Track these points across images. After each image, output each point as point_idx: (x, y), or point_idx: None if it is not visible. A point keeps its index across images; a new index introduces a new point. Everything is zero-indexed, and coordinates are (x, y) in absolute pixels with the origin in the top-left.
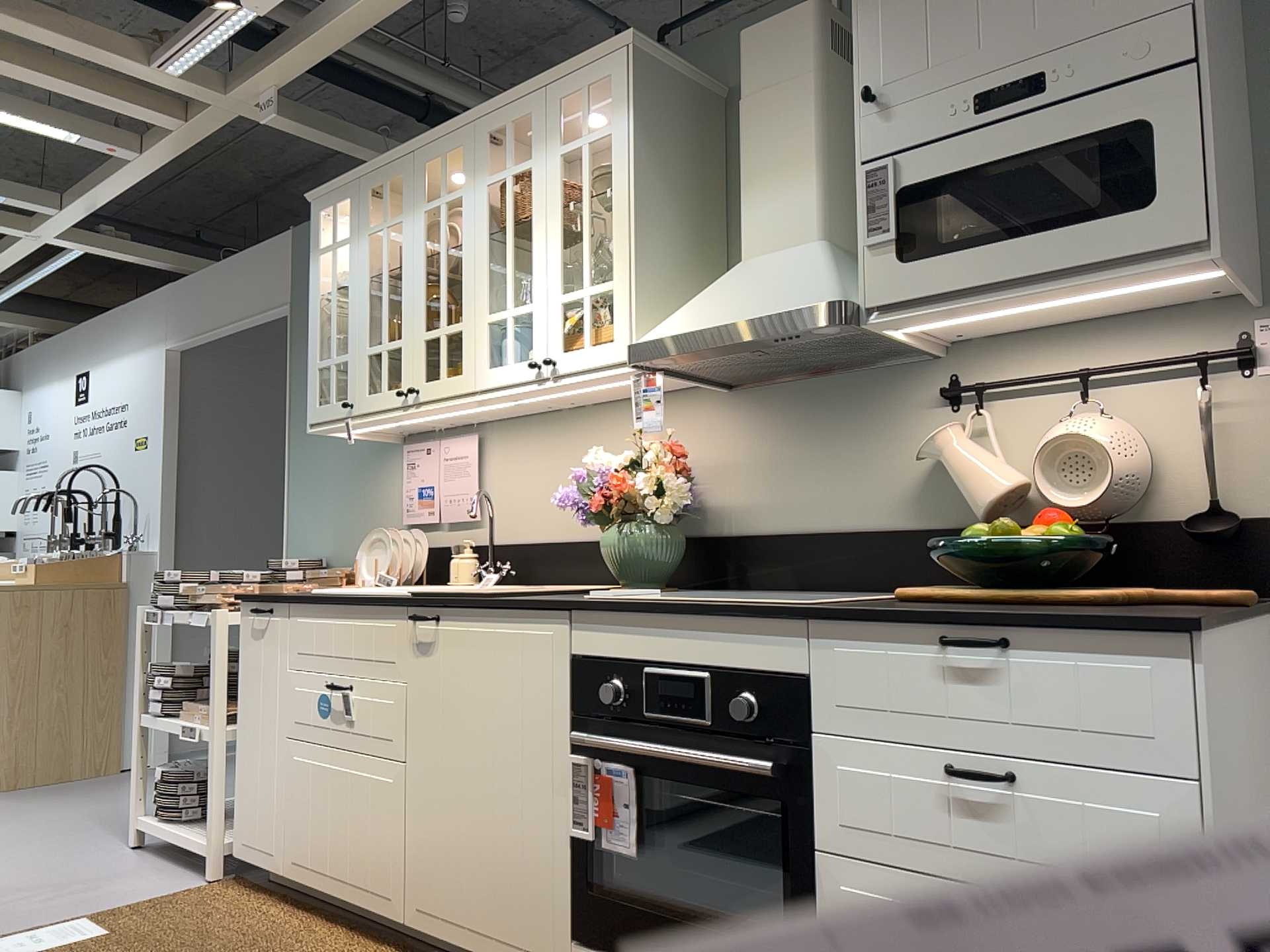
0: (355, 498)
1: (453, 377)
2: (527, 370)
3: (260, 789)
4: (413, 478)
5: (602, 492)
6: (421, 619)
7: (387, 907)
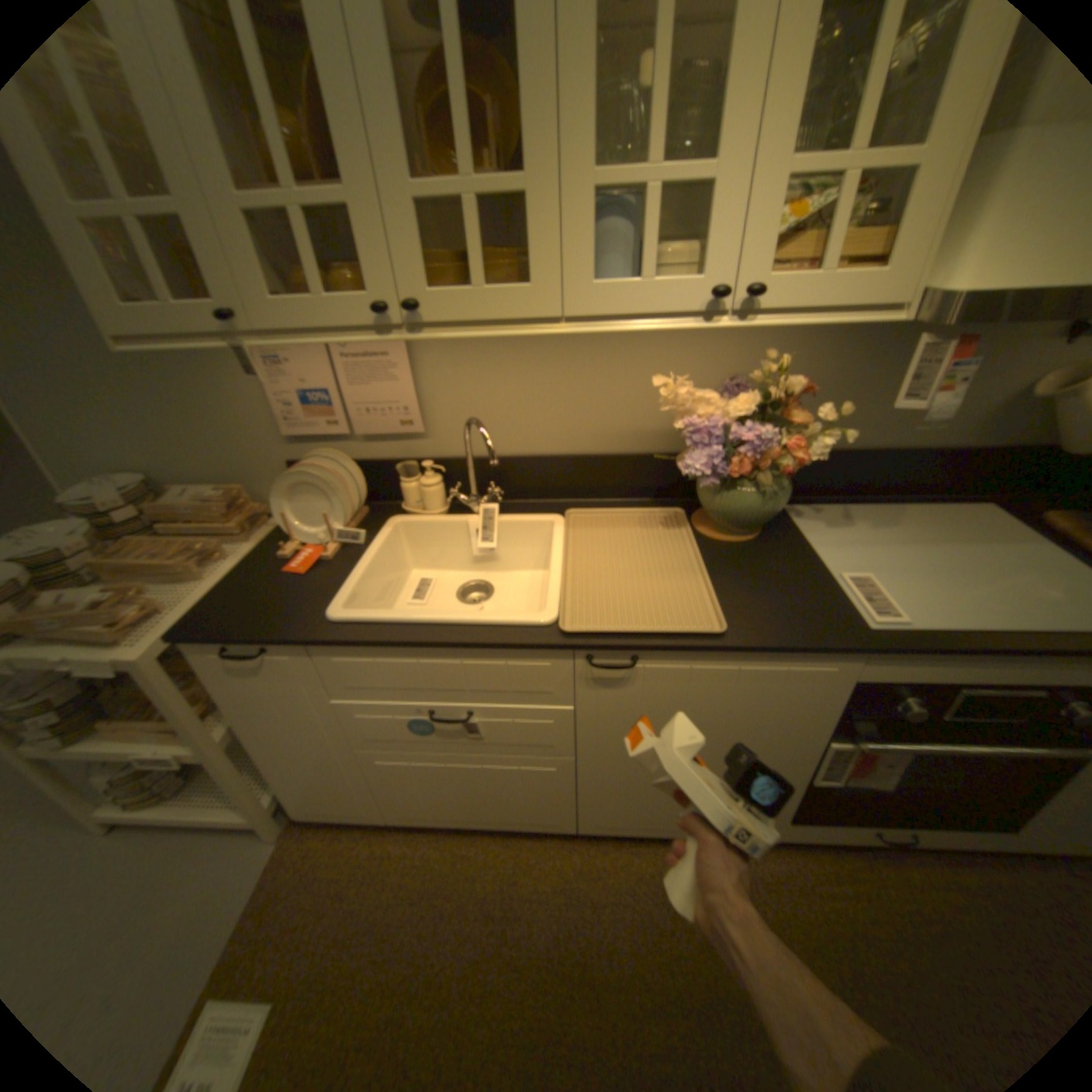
0: (156, 397)
1: (508, 286)
2: (691, 294)
3: (318, 785)
4: (282, 378)
5: (755, 457)
6: (622, 667)
7: (553, 829)
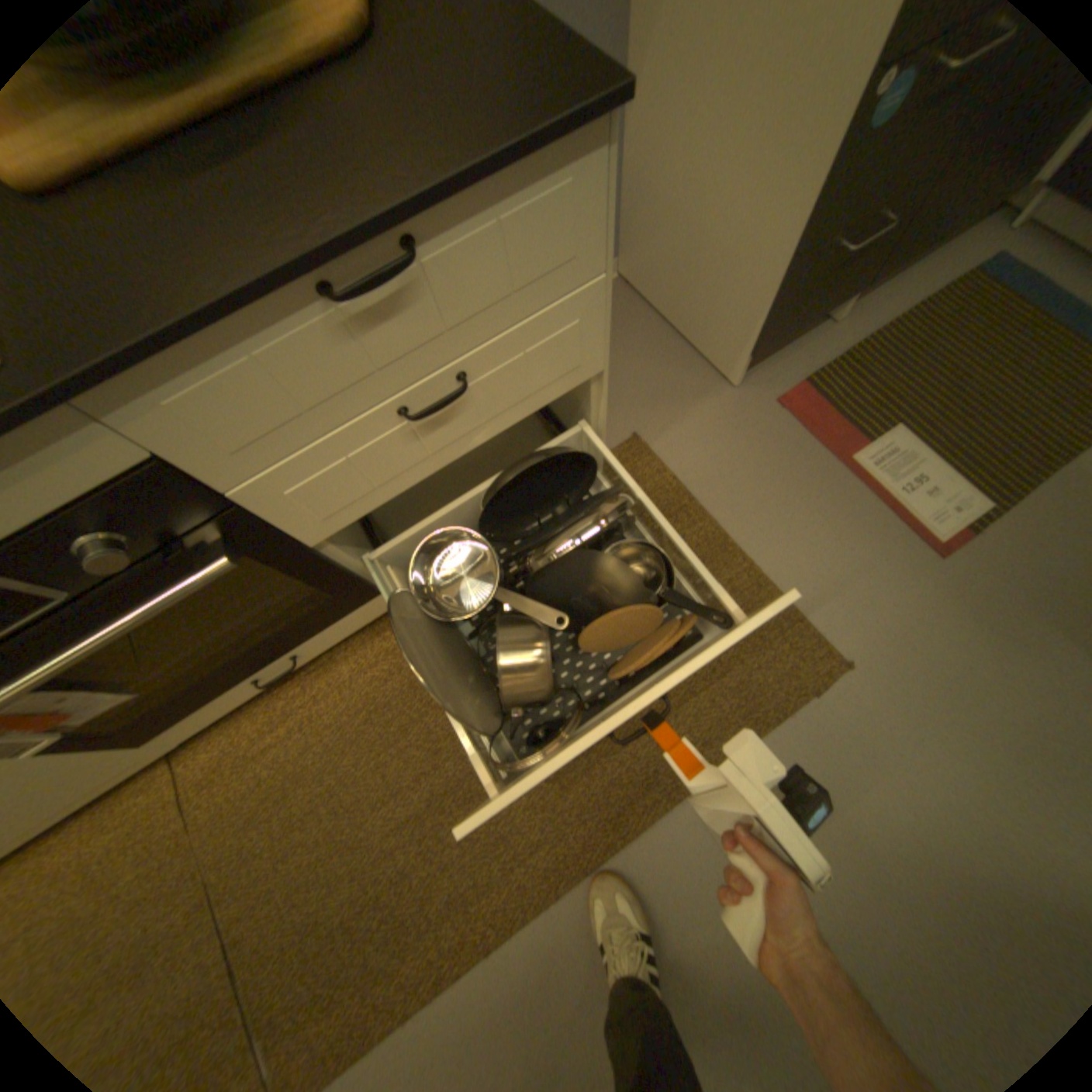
0: None
1: None
2: None
3: None
4: None
5: None
6: None
7: None
